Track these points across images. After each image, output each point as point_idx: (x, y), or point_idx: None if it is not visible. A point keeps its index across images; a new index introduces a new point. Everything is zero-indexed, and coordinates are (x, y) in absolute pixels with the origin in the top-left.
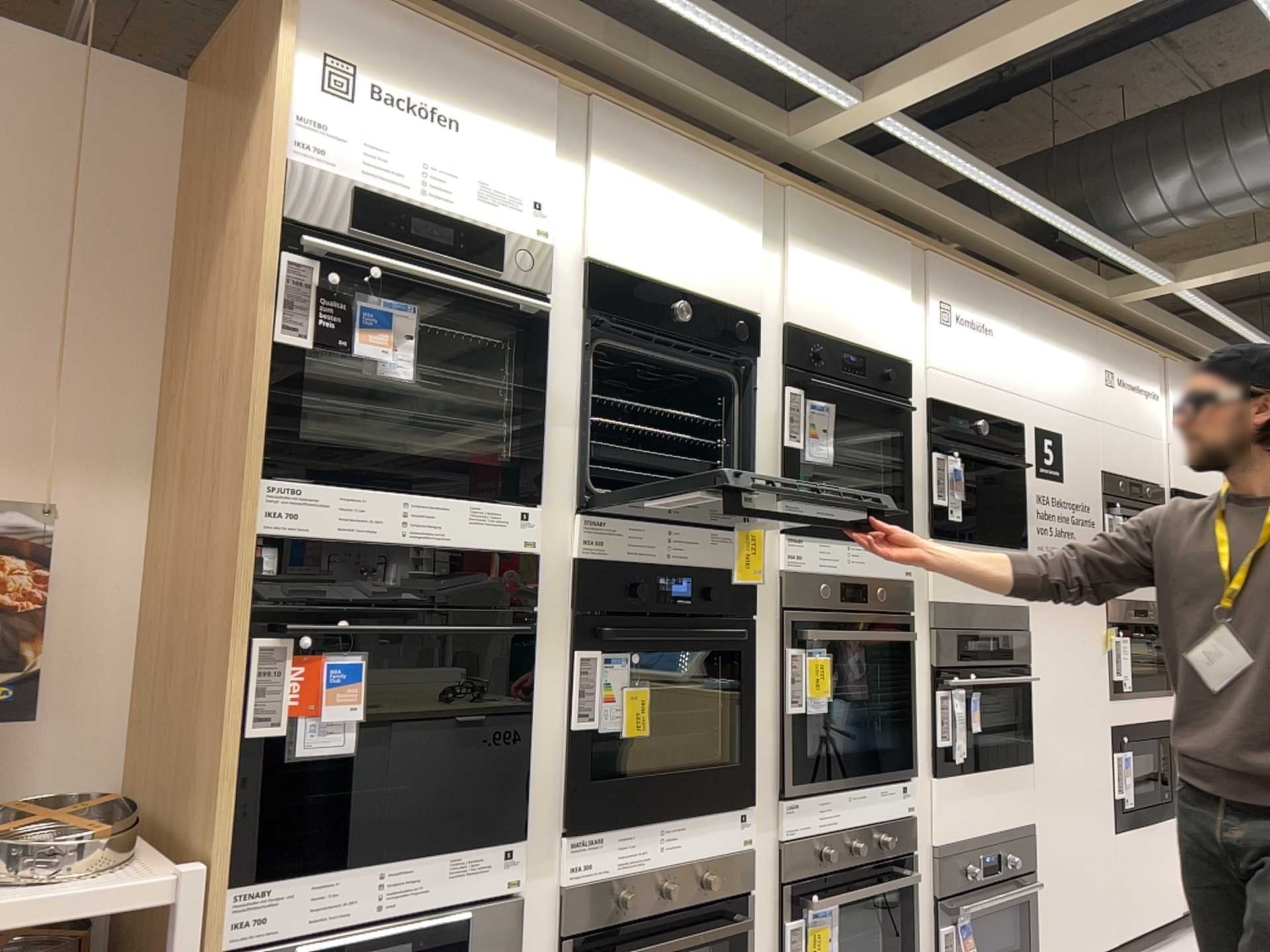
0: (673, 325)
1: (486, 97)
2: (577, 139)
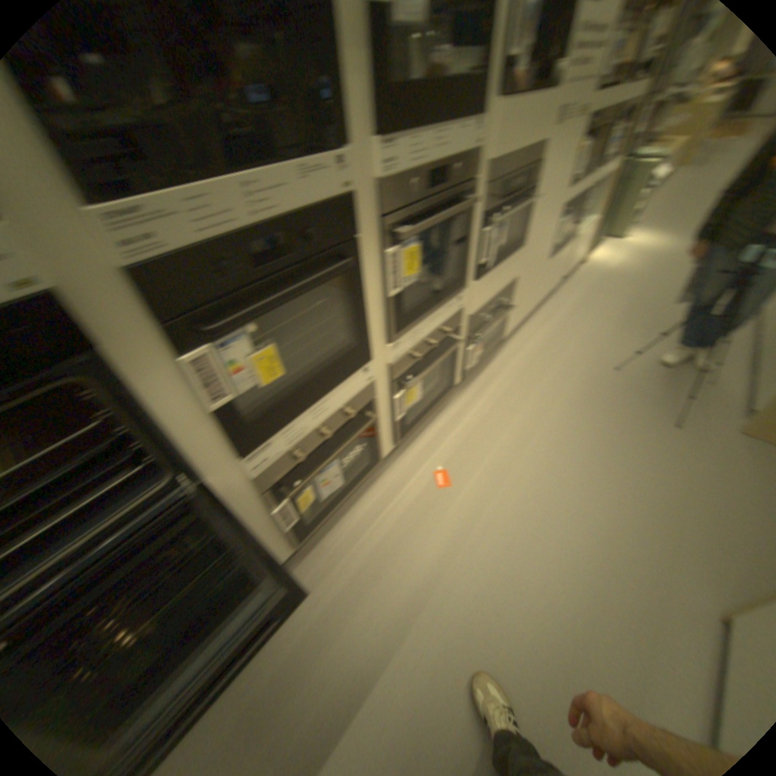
0: None
1: None
2: None
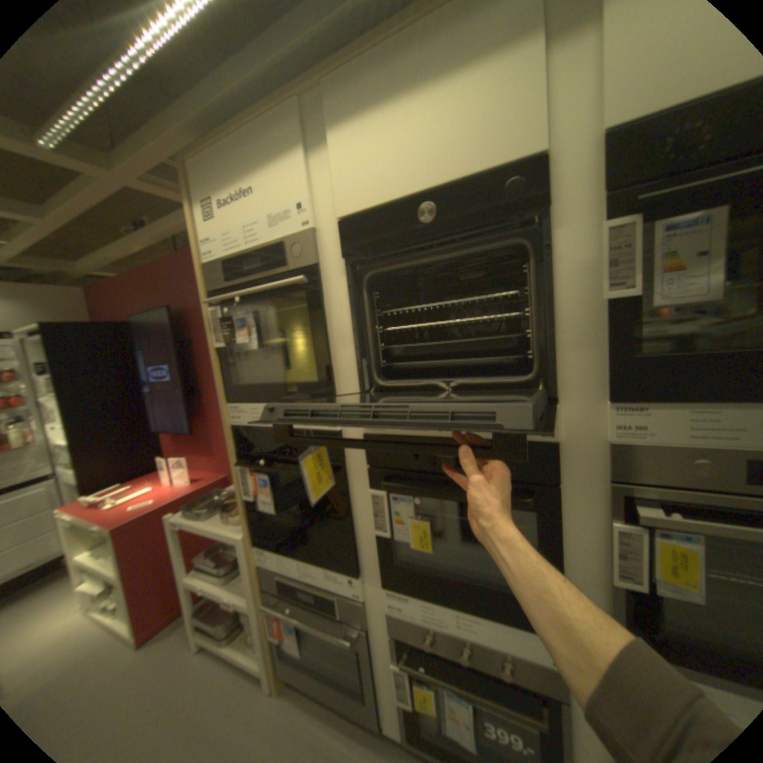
0: (422, 225)
1: (253, 149)
2: (316, 119)
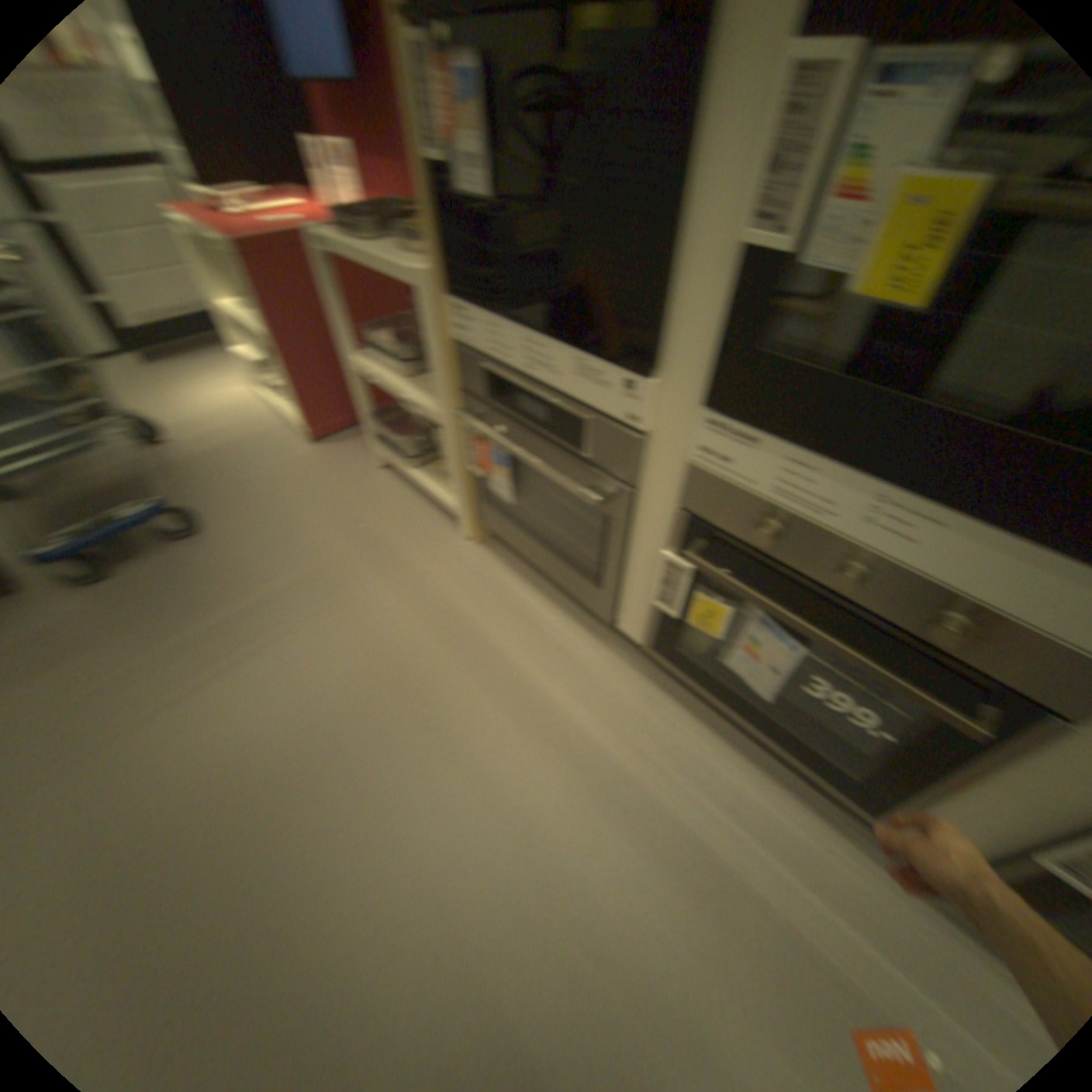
0: None
1: None
2: None
